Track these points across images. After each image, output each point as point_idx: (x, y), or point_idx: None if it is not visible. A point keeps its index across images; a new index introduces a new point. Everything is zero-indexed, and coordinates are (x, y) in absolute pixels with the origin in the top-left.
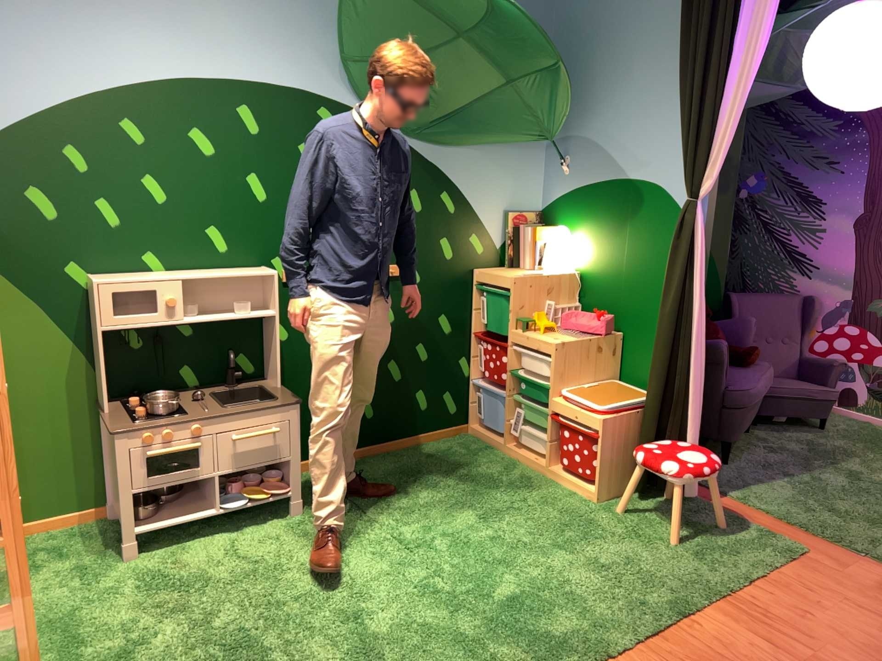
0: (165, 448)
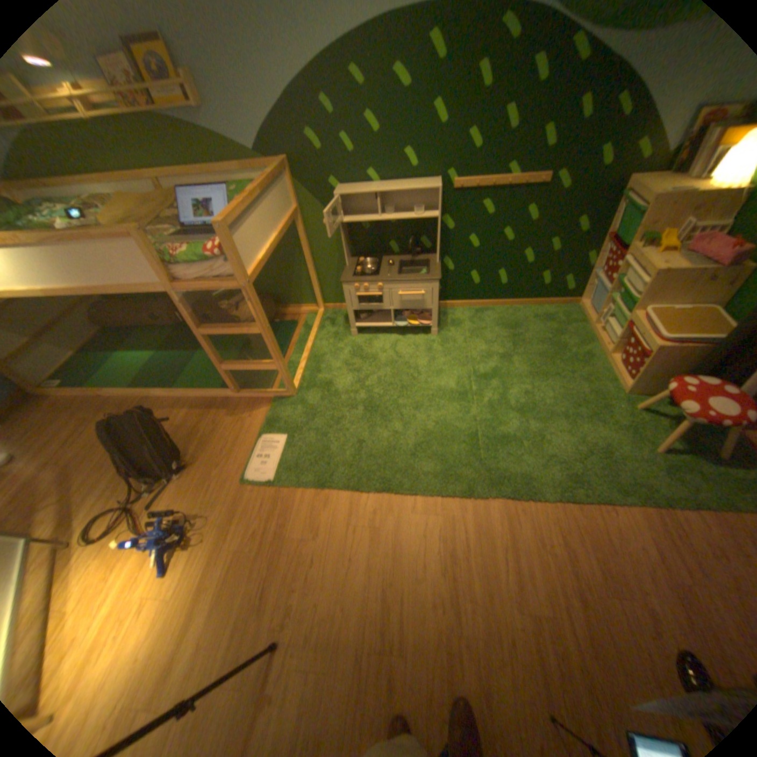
0: (364, 294)
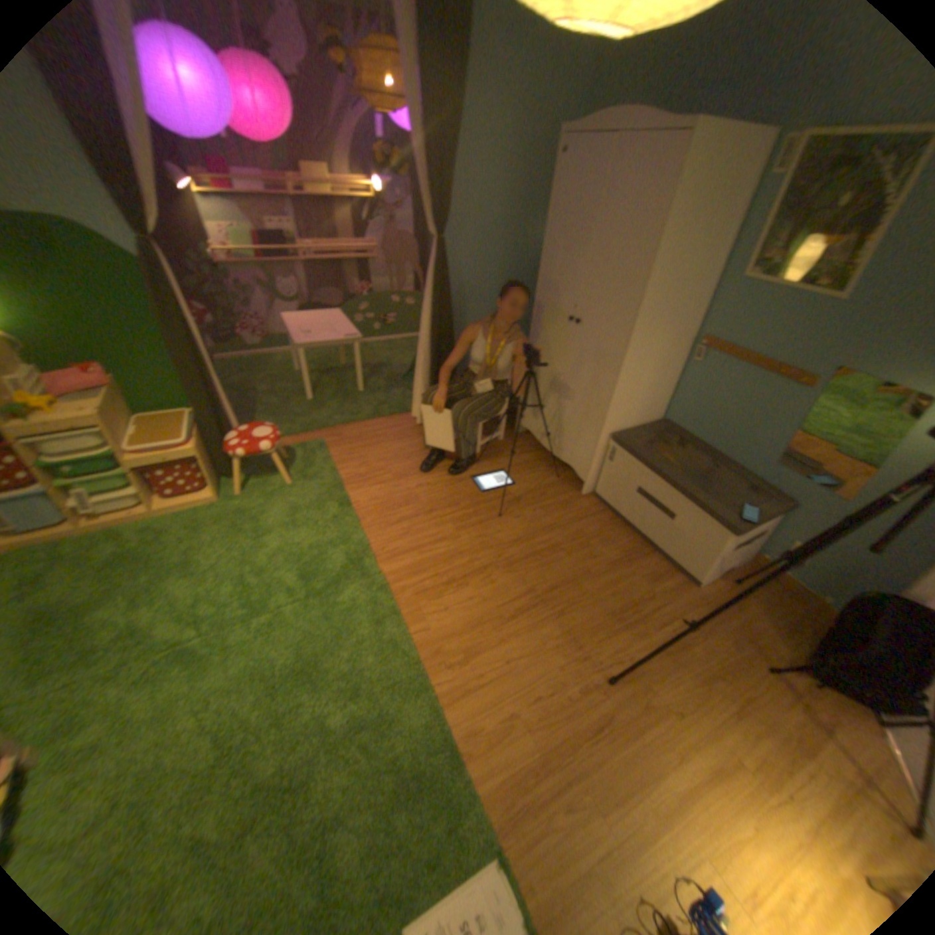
0: None
